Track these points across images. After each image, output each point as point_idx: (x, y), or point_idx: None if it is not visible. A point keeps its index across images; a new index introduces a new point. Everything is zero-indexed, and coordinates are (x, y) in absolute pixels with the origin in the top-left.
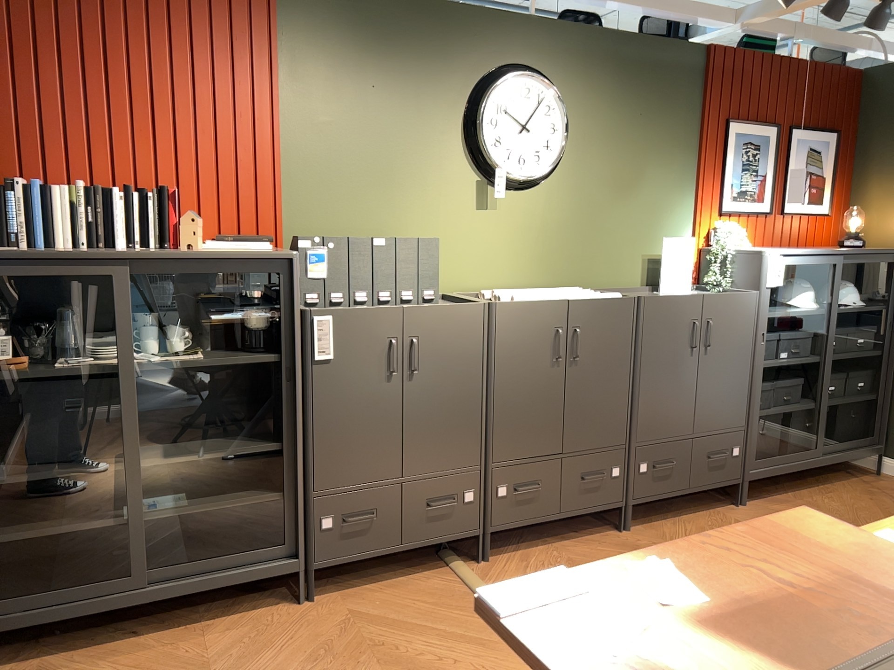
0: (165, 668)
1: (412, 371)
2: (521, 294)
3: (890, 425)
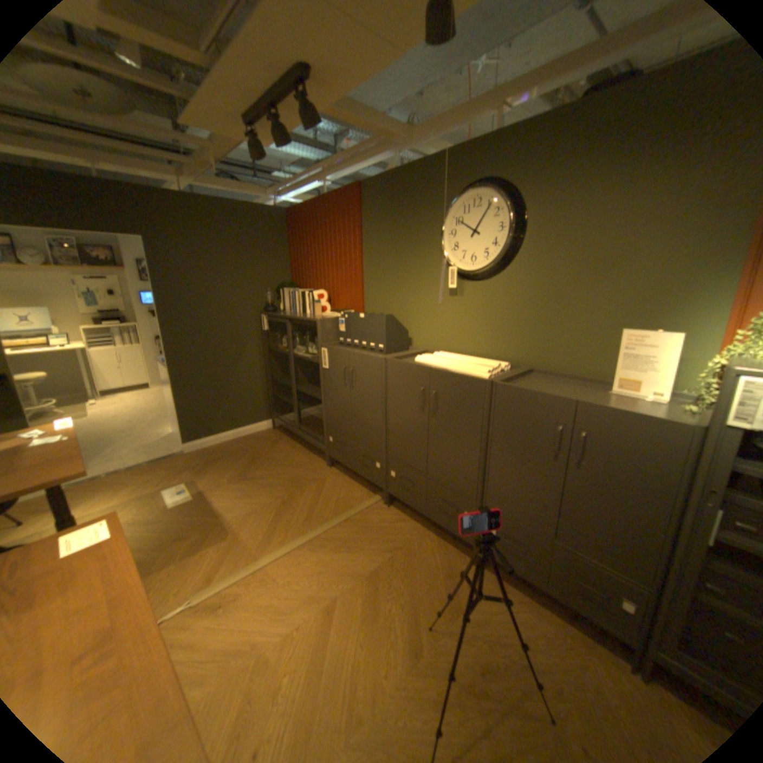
0: (284, 455)
1: (353, 385)
2: (427, 358)
3: None
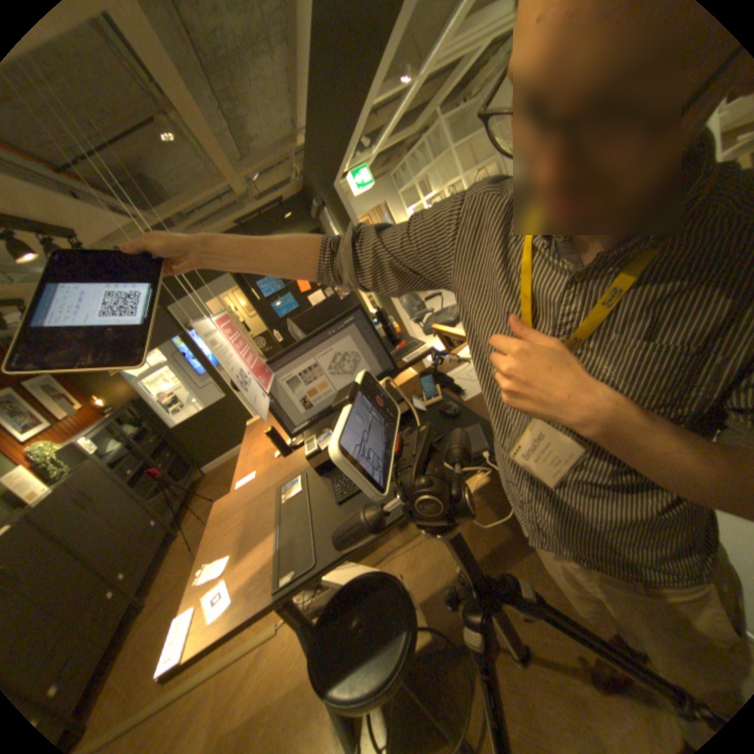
0: None
1: None
2: None
3: (191, 458)
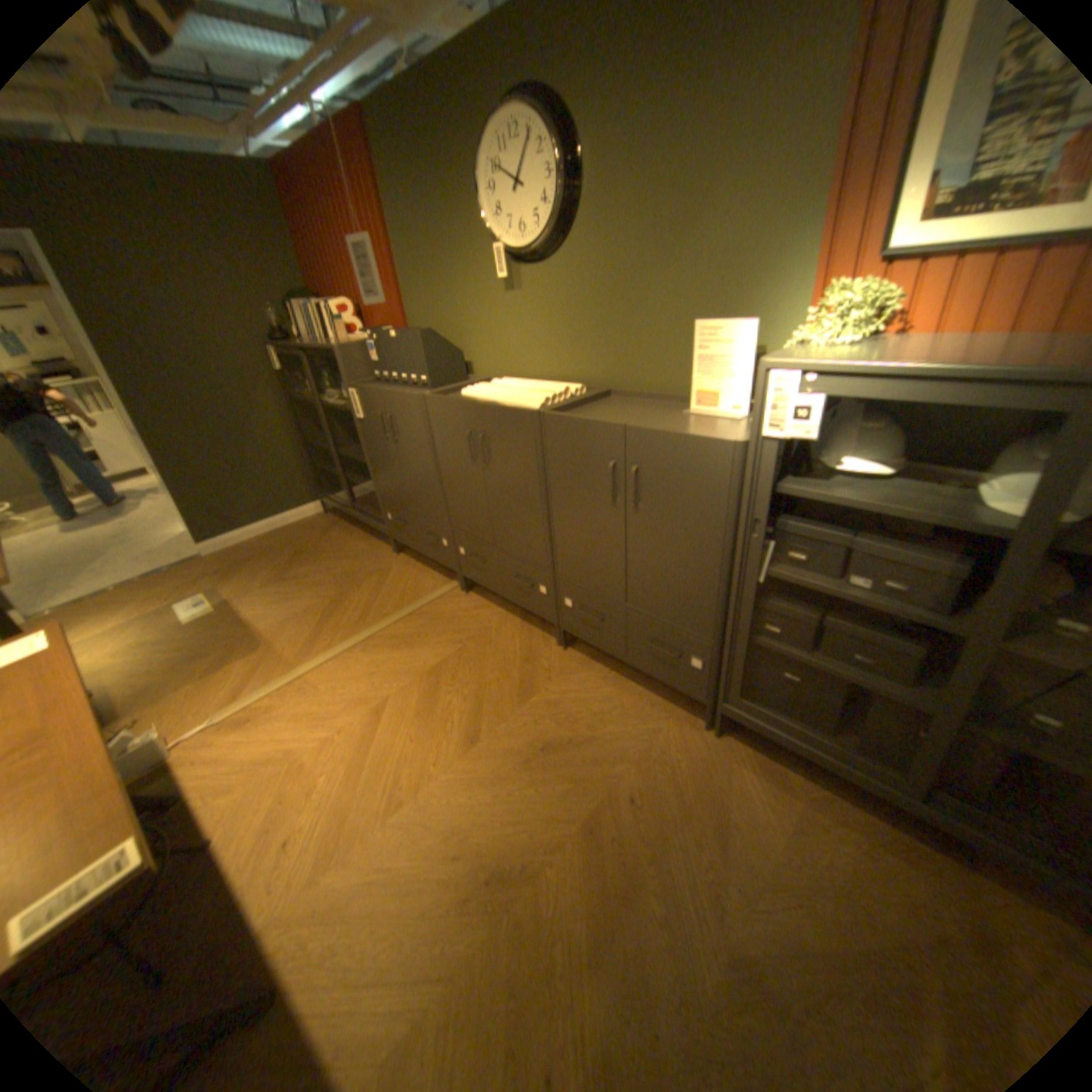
0: (337, 545)
1: (396, 438)
2: (477, 389)
3: None
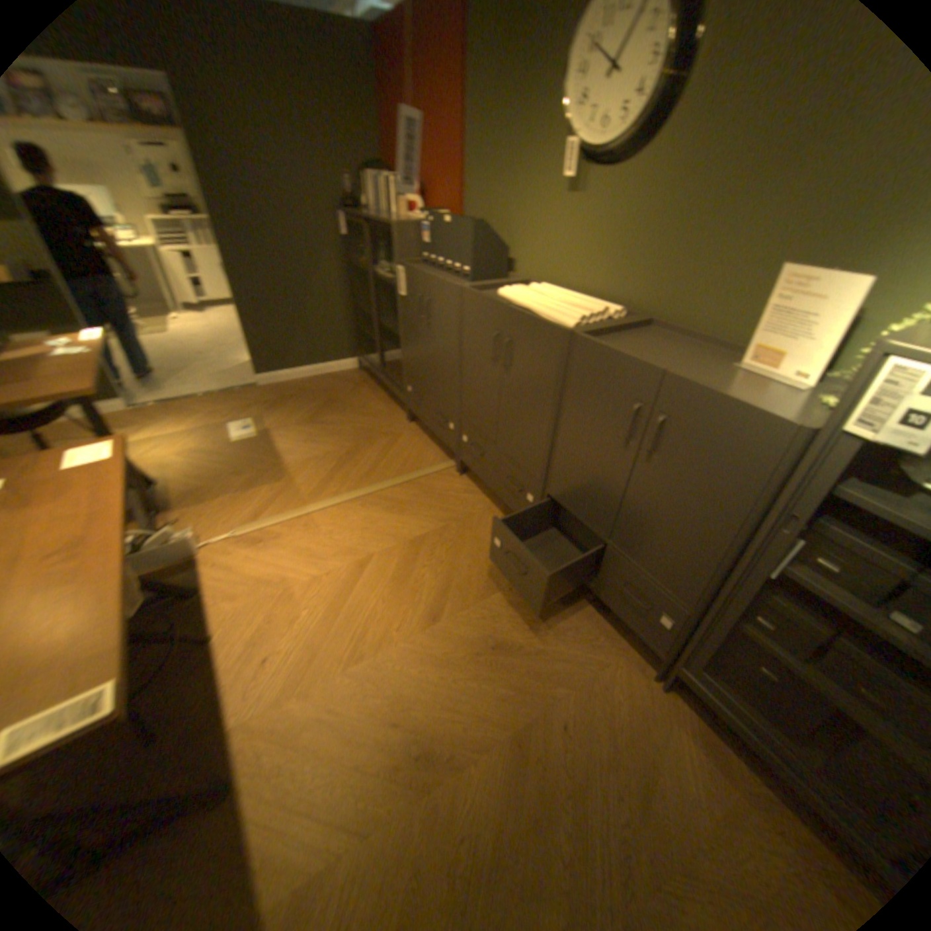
0: (361, 401)
1: (427, 321)
2: (513, 291)
3: None
